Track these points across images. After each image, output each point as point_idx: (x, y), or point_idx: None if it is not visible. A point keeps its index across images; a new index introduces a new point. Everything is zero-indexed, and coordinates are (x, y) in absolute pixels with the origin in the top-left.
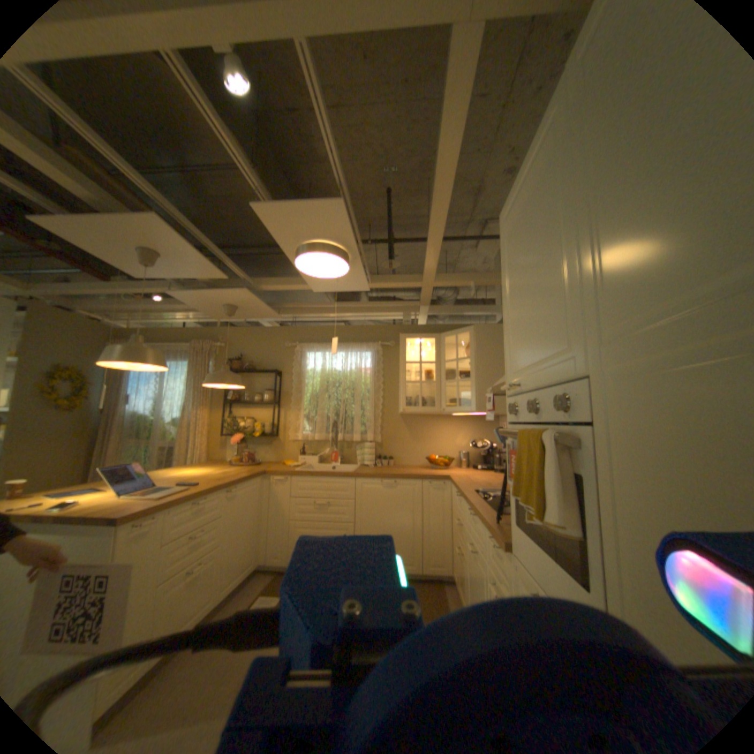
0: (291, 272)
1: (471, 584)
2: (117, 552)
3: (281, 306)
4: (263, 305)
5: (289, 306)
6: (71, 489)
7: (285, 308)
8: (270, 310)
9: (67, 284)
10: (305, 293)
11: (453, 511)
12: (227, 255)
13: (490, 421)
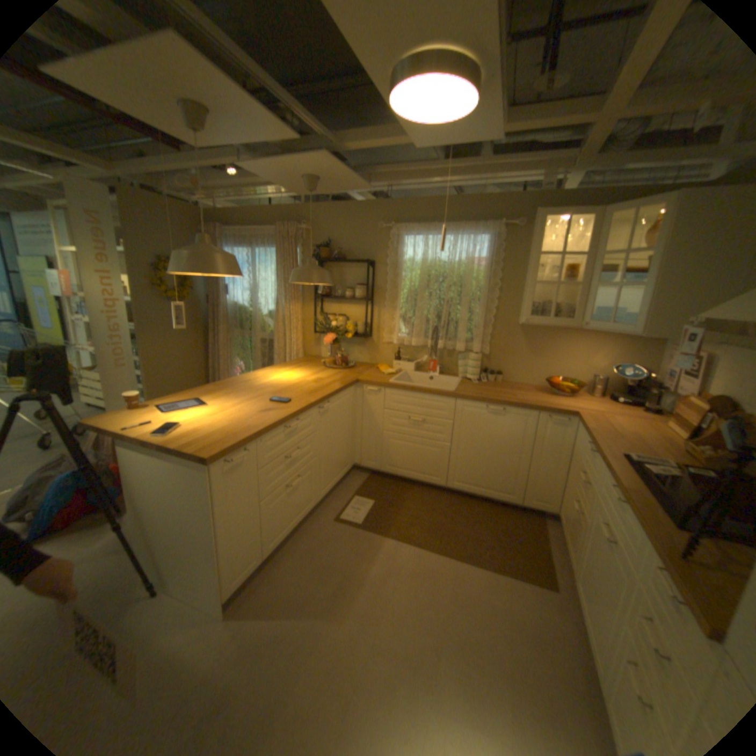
0: (386, 113)
1: (596, 562)
2: (214, 486)
3: (373, 172)
4: (349, 173)
5: (384, 171)
6: (181, 397)
7: (378, 173)
8: (359, 180)
9: (142, 160)
10: (404, 147)
11: (575, 451)
12: (300, 97)
13: (655, 338)
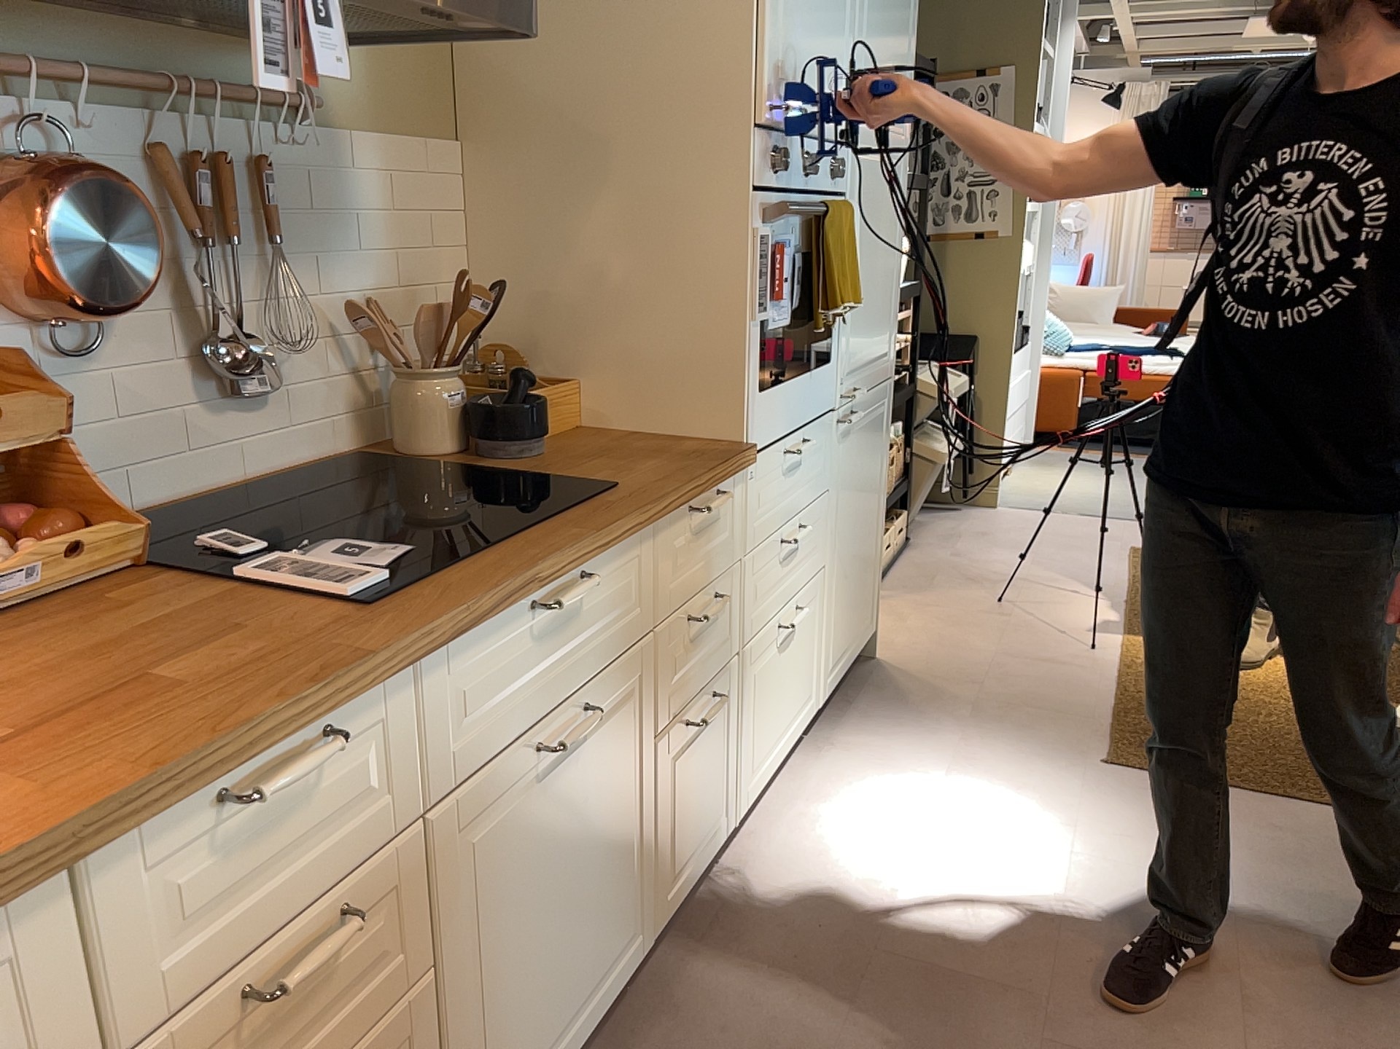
0: None
1: (525, 918)
2: None
3: None
4: None
5: None
6: None
7: None
8: None
9: None
10: None
11: None
12: None
13: None
